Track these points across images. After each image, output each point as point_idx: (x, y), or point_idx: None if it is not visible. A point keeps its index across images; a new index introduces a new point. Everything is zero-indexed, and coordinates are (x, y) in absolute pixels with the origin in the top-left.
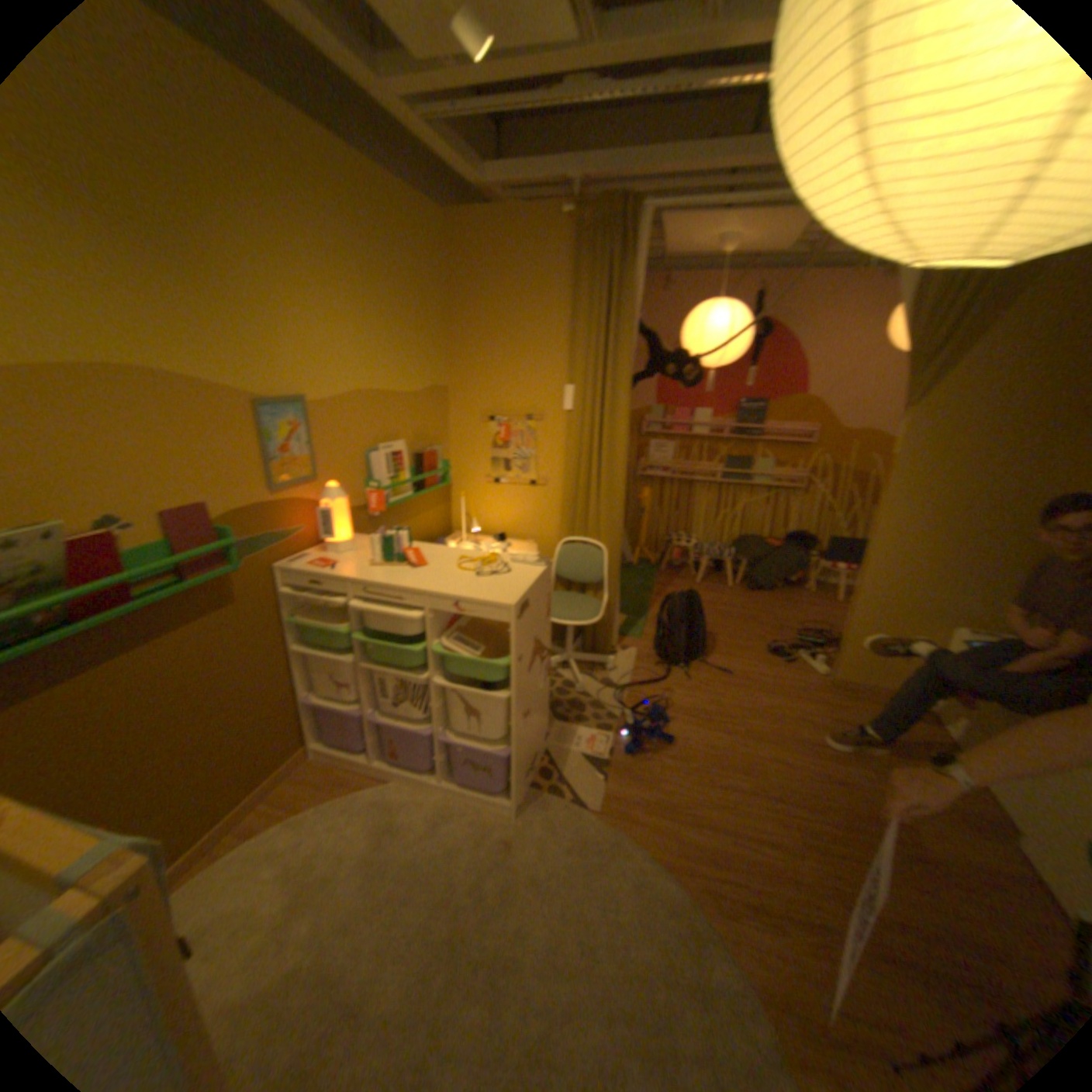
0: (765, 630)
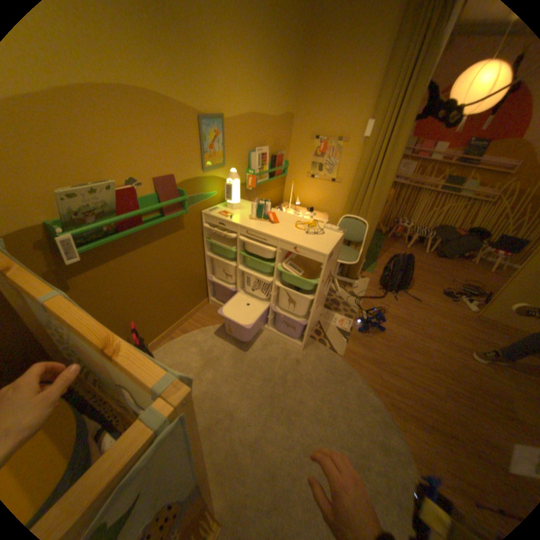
0: (444, 281)
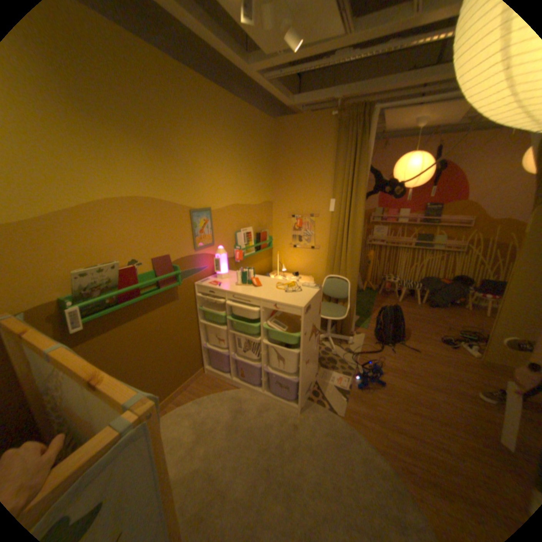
0: (440, 330)
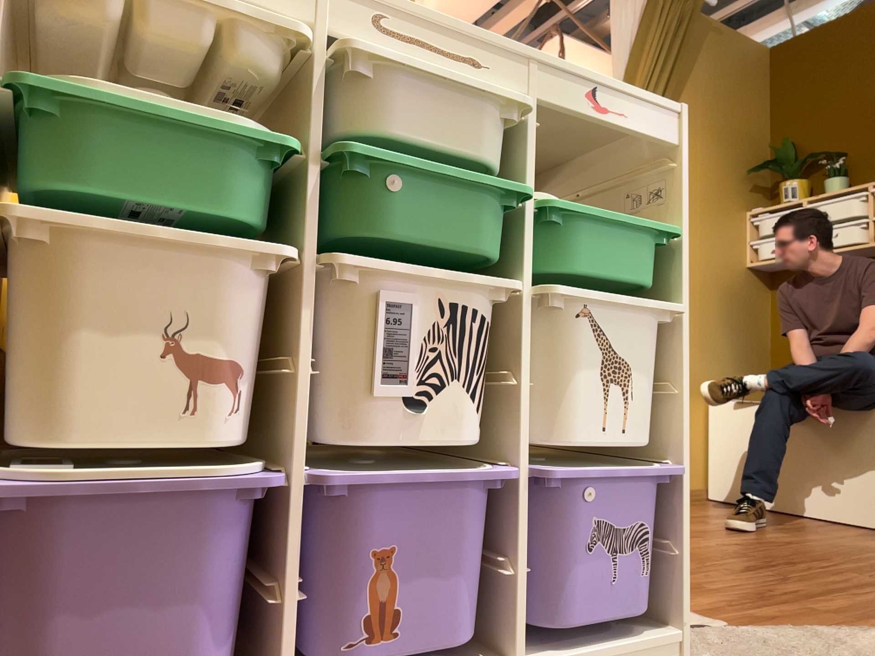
0: None
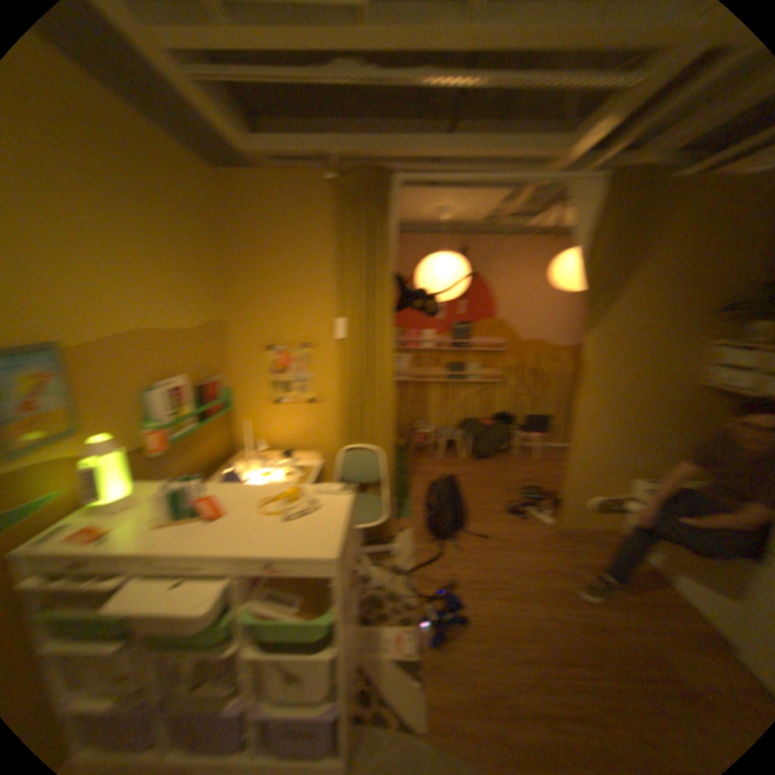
0: (501, 493)
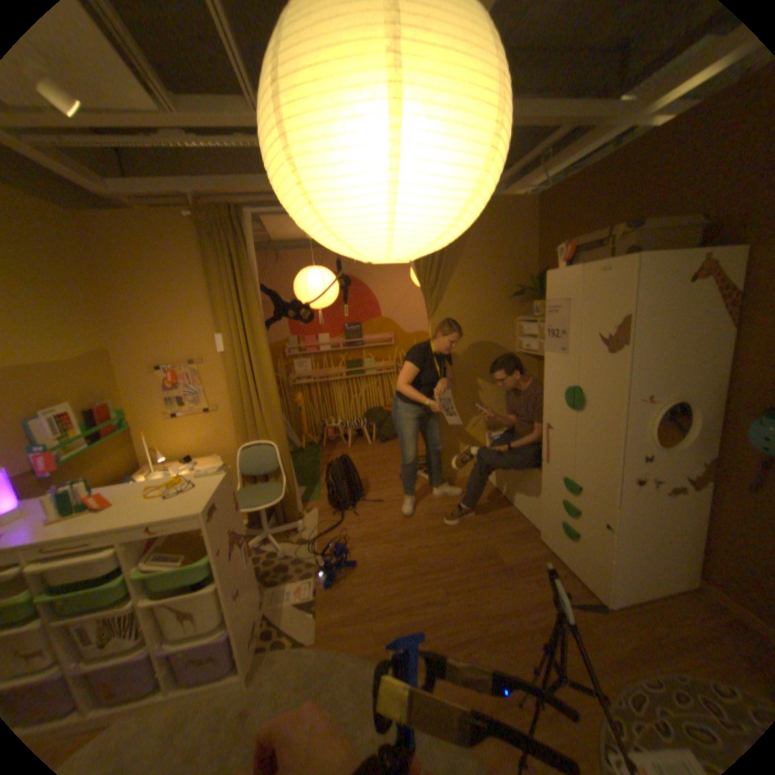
0: (396, 465)
